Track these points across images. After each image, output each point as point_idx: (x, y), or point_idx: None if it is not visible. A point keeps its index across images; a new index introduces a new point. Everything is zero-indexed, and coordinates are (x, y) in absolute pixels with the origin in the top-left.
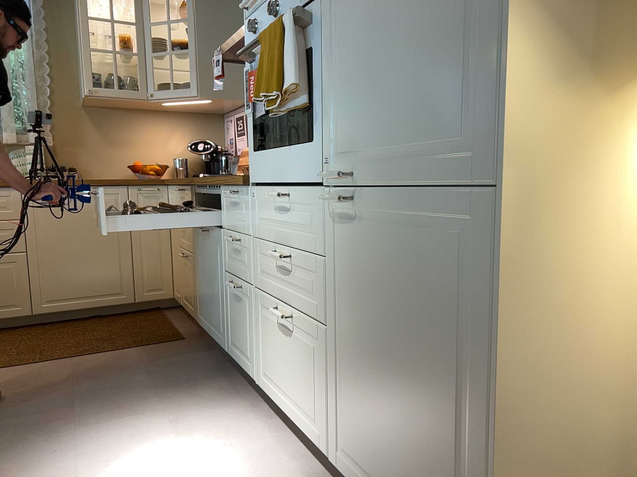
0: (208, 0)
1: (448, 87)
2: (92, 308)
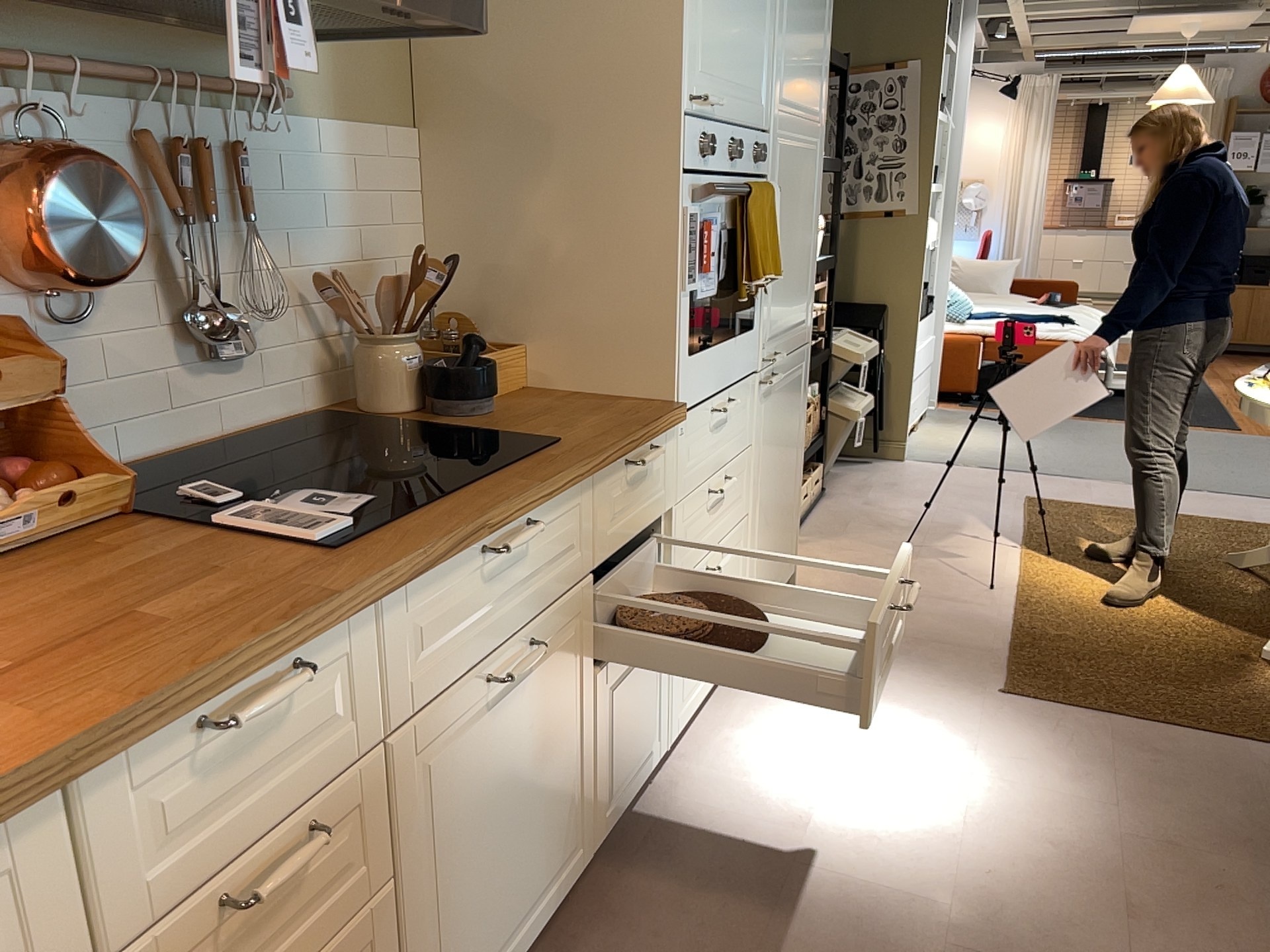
0: None
1: (802, 290)
2: None
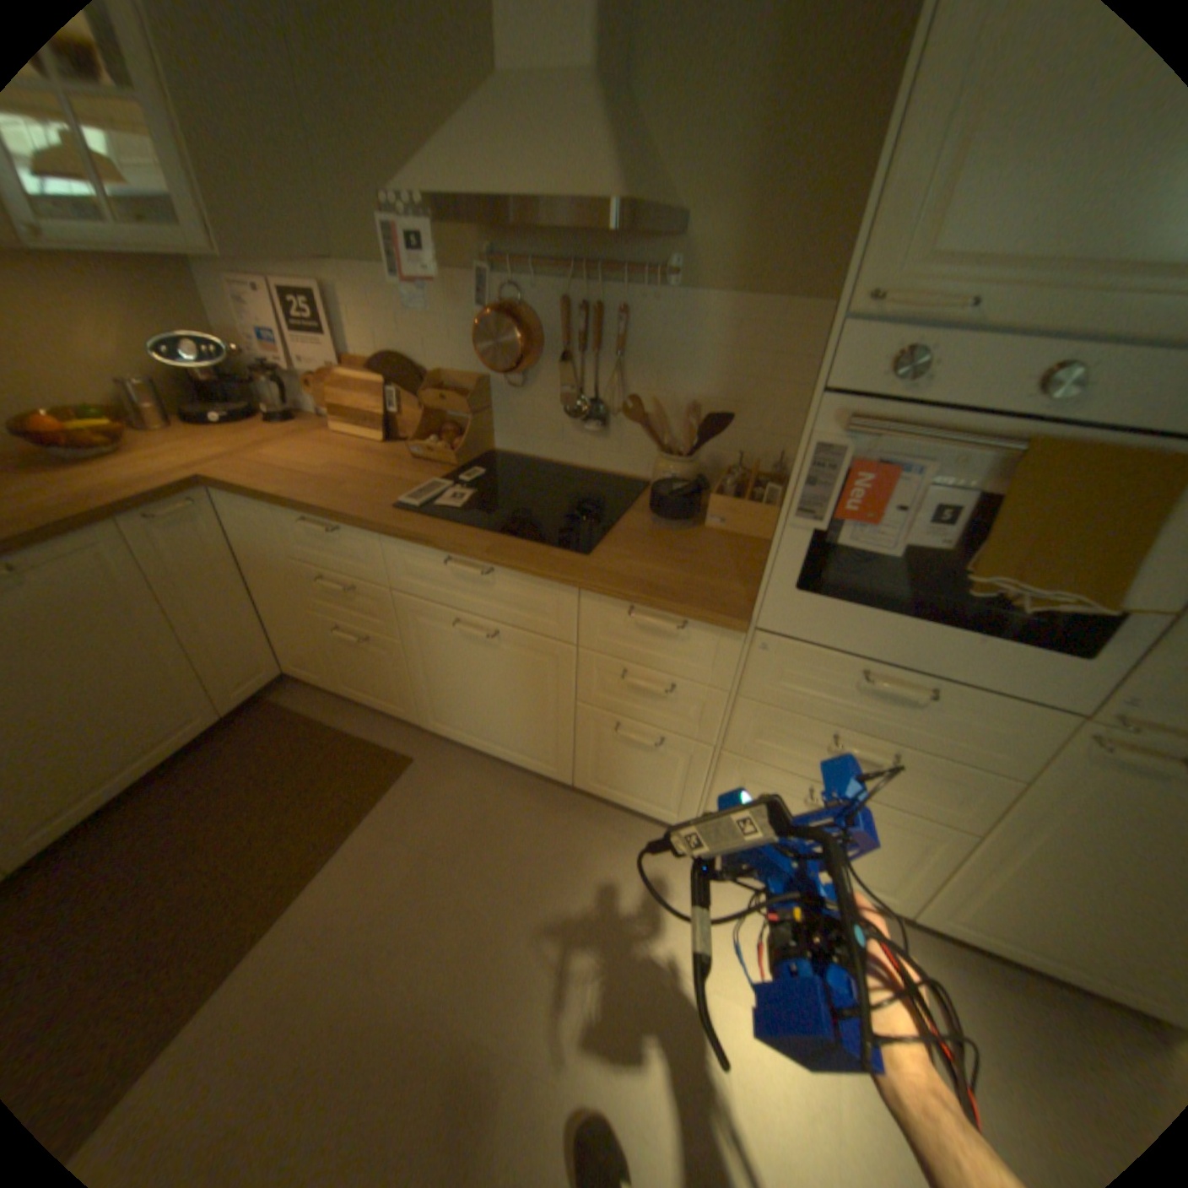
0: None
1: None
2: (143, 777)
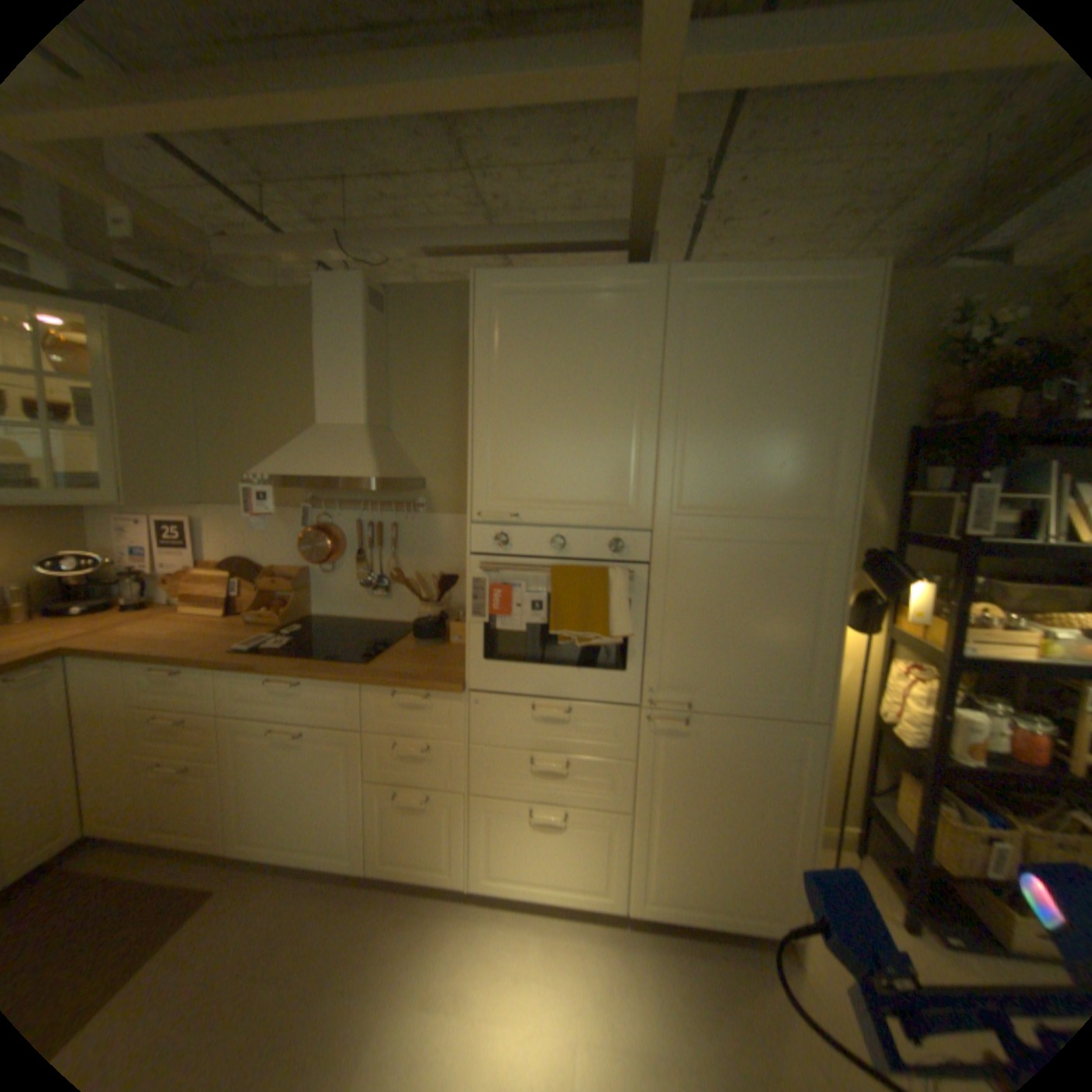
0: (130, 356)
1: (785, 666)
2: None
